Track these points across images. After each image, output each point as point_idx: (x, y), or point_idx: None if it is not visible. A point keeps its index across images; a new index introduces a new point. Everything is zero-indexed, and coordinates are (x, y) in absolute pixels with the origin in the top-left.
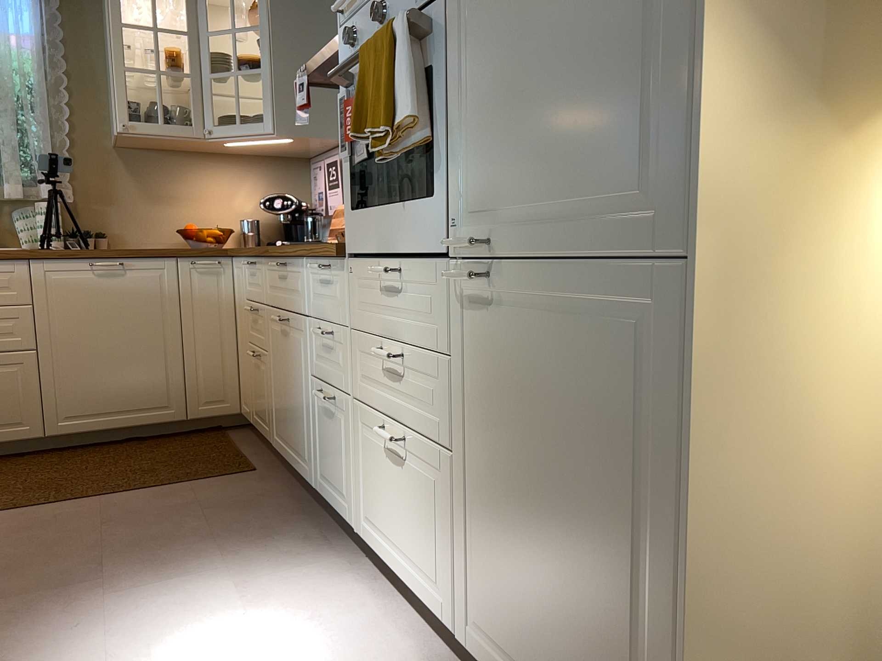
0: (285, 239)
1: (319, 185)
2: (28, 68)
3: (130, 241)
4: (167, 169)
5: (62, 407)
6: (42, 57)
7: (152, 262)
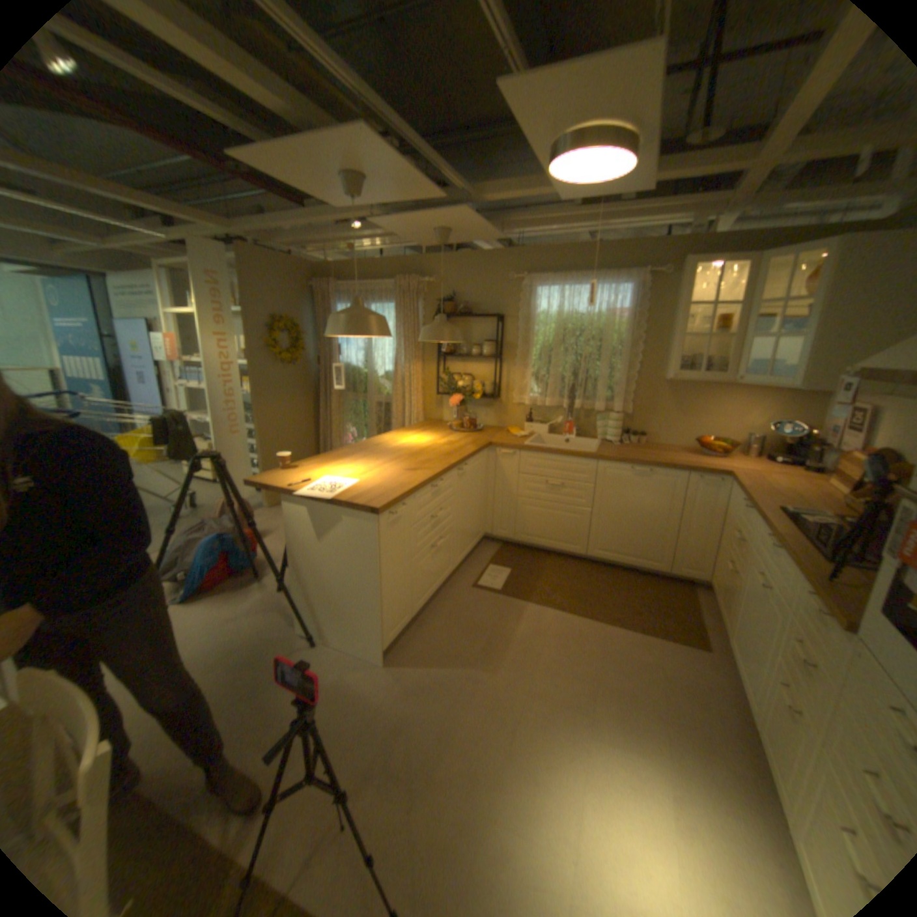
0: (786, 459)
1: (837, 421)
2: (621, 330)
3: (660, 439)
4: (698, 393)
5: (598, 543)
6: (631, 324)
7: (671, 472)
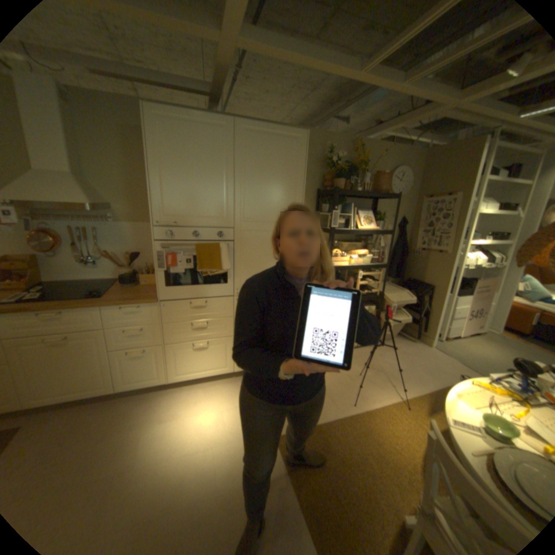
0: None
1: None
2: None
3: None
4: None
5: None
6: None
7: None
